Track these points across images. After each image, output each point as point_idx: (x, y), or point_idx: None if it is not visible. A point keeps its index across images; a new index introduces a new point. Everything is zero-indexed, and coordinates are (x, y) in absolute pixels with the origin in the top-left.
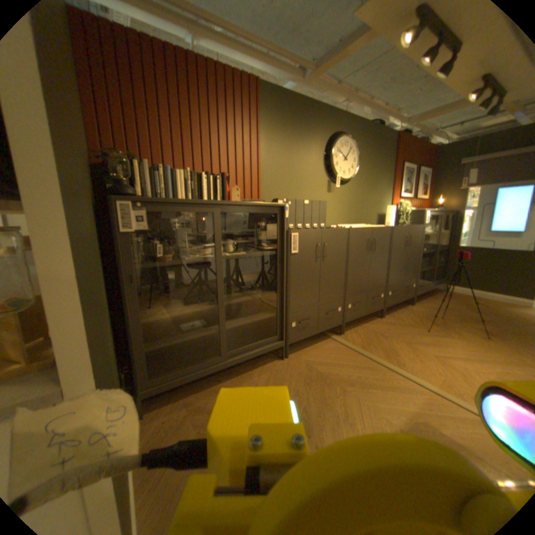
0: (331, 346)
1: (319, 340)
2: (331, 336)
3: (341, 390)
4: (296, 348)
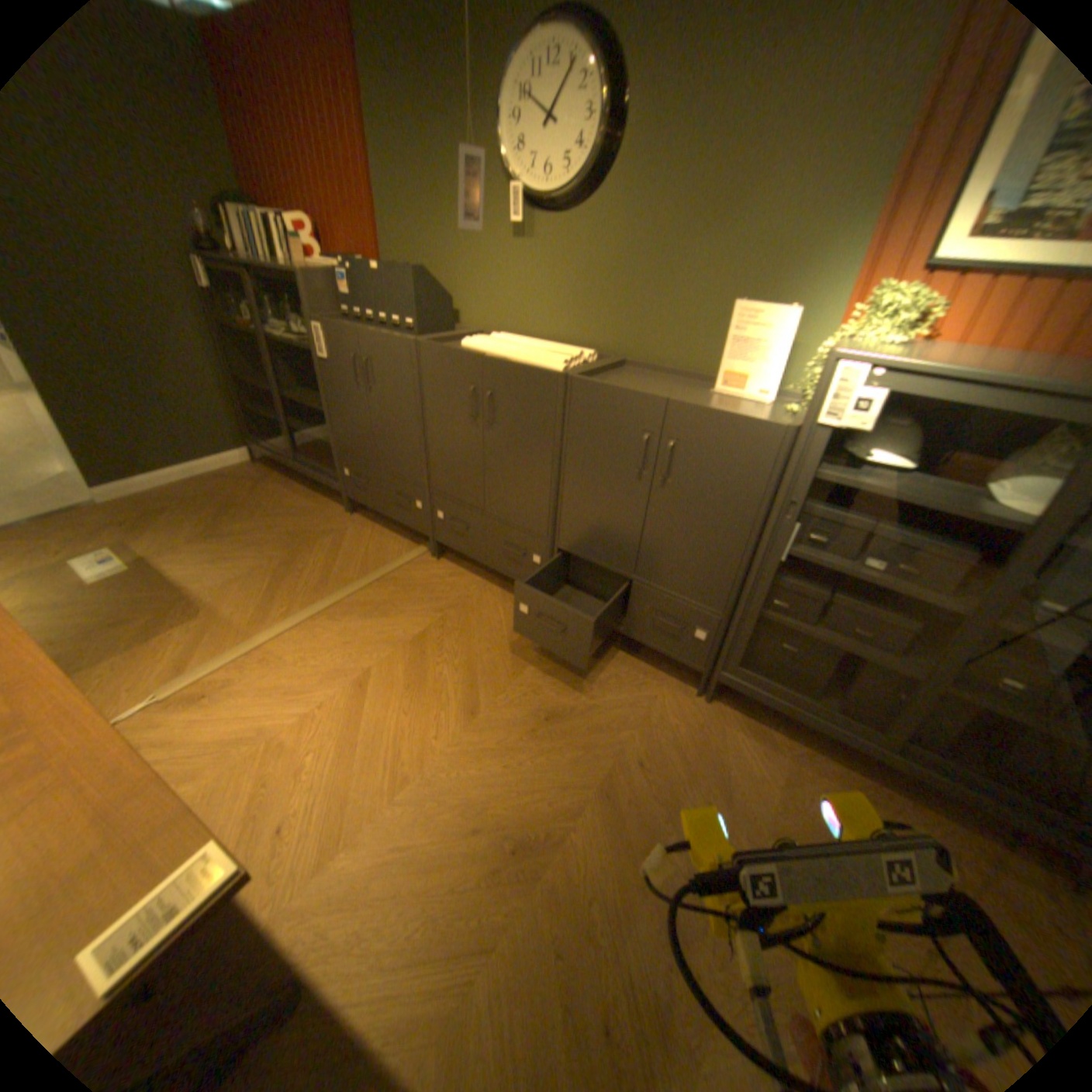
0: (389, 549)
1: (408, 537)
2: (420, 546)
3: (274, 556)
4: (379, 520)
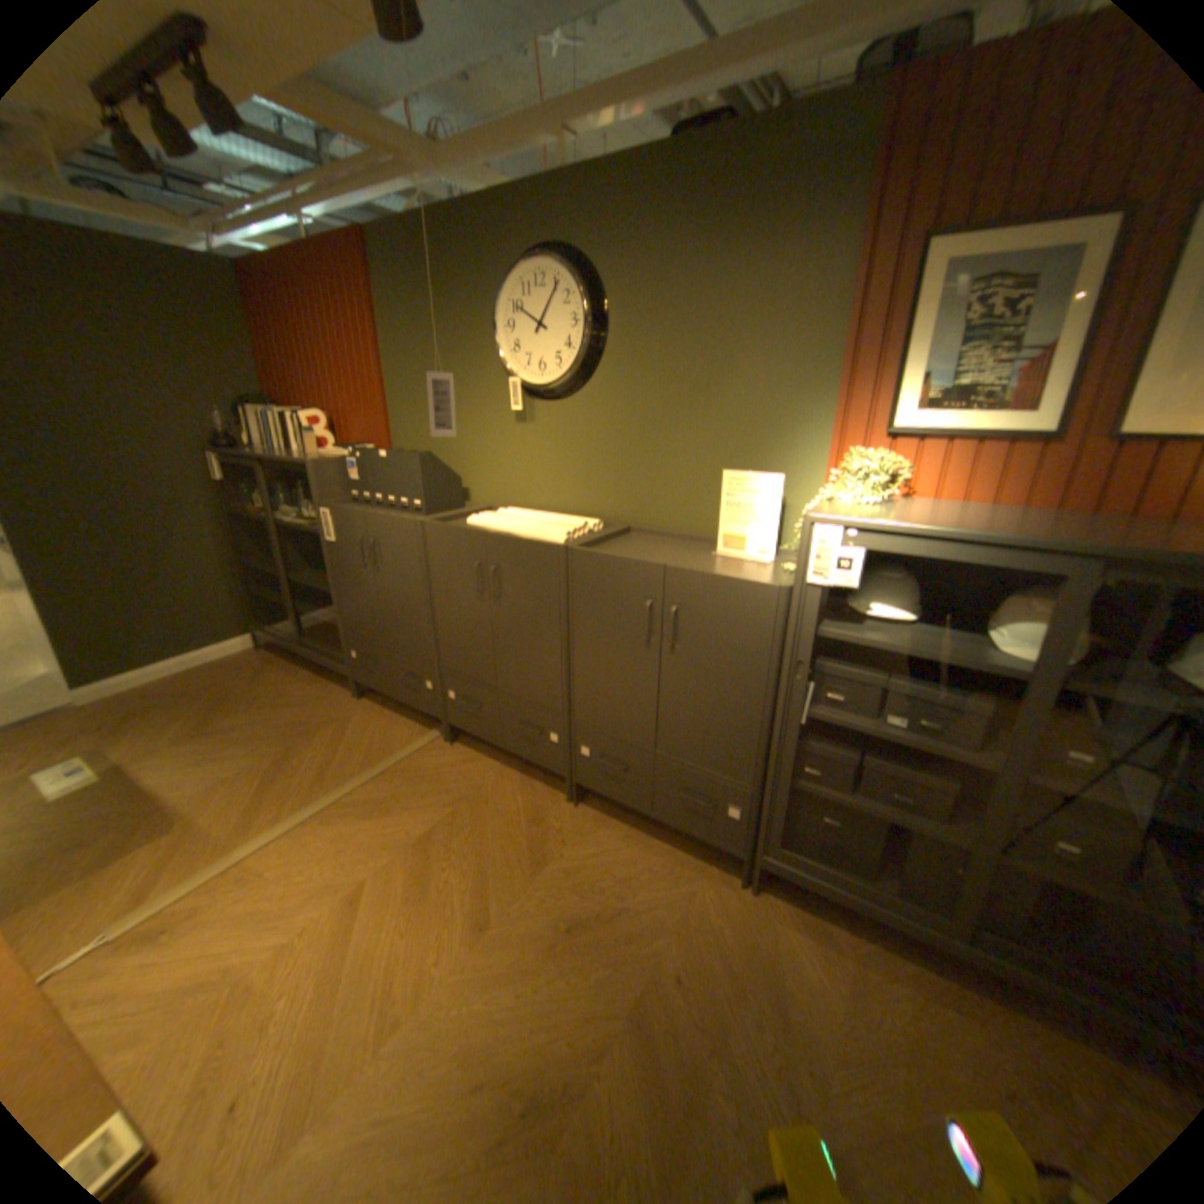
0: (398, 735)
1: (420, 720)
2: (432, 730)
3: (267, 753)
4: (389, 703)
